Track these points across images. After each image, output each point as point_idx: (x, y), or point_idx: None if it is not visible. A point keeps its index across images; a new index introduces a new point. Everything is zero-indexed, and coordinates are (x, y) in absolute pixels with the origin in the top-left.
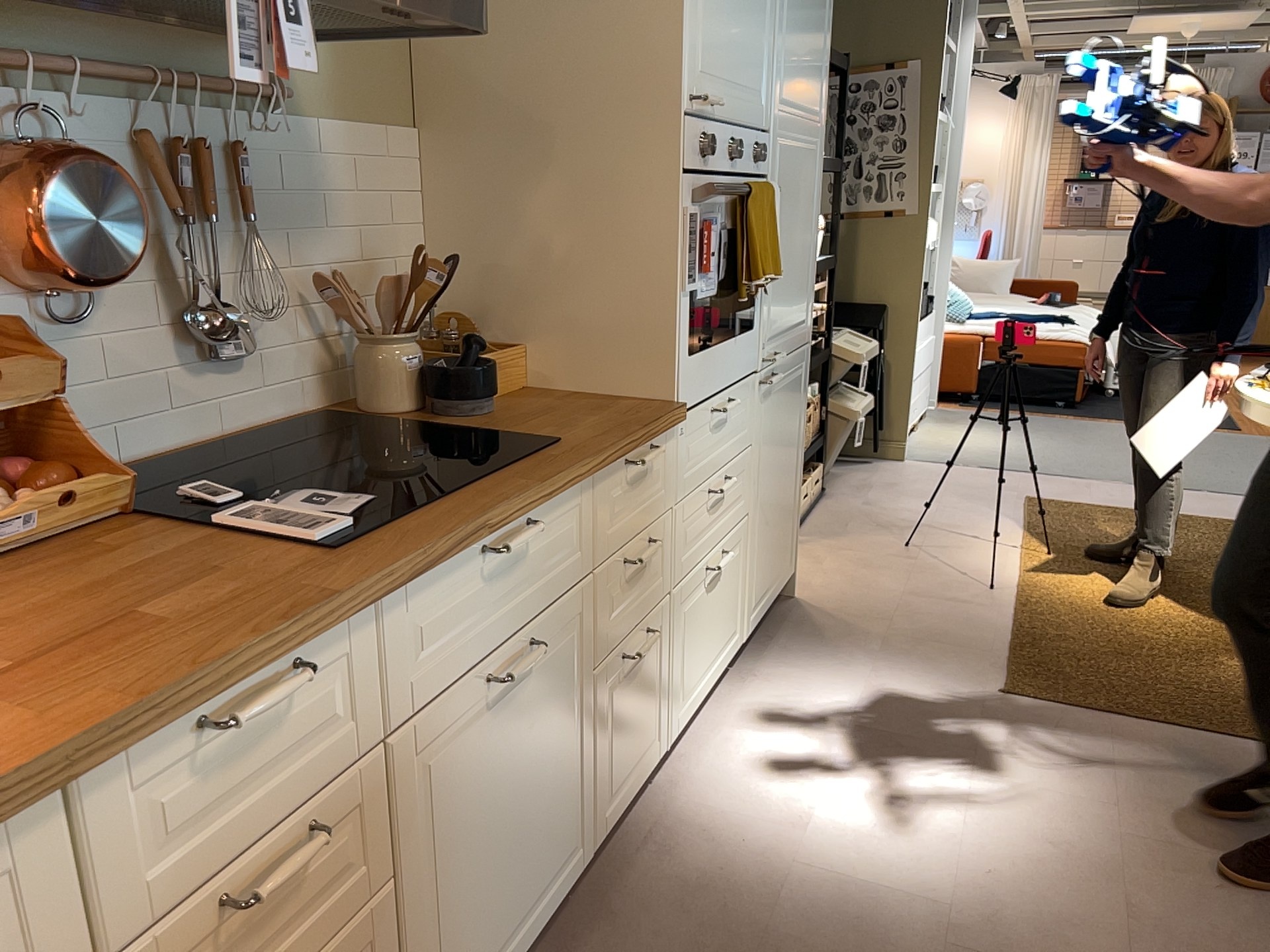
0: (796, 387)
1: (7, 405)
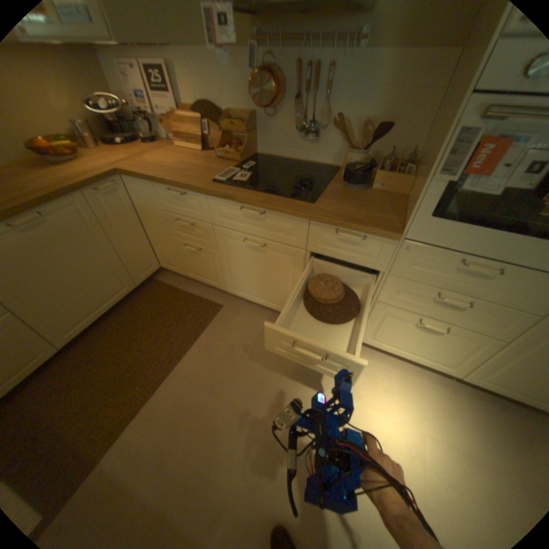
0: None
1: (235, 130)
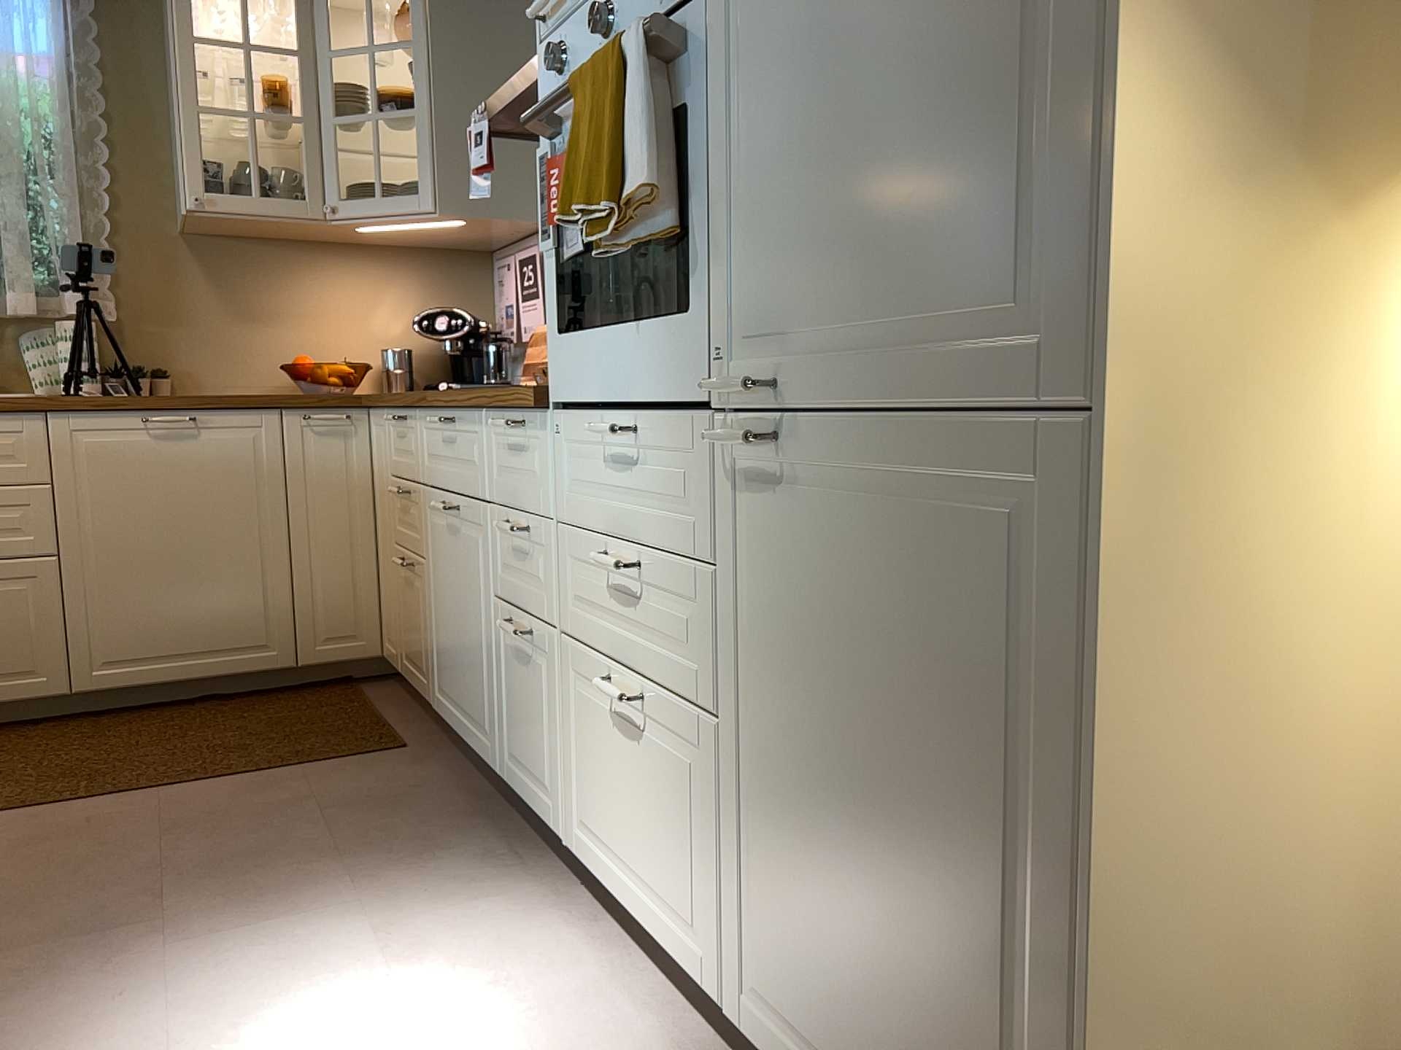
0: (980, 559)
1: None
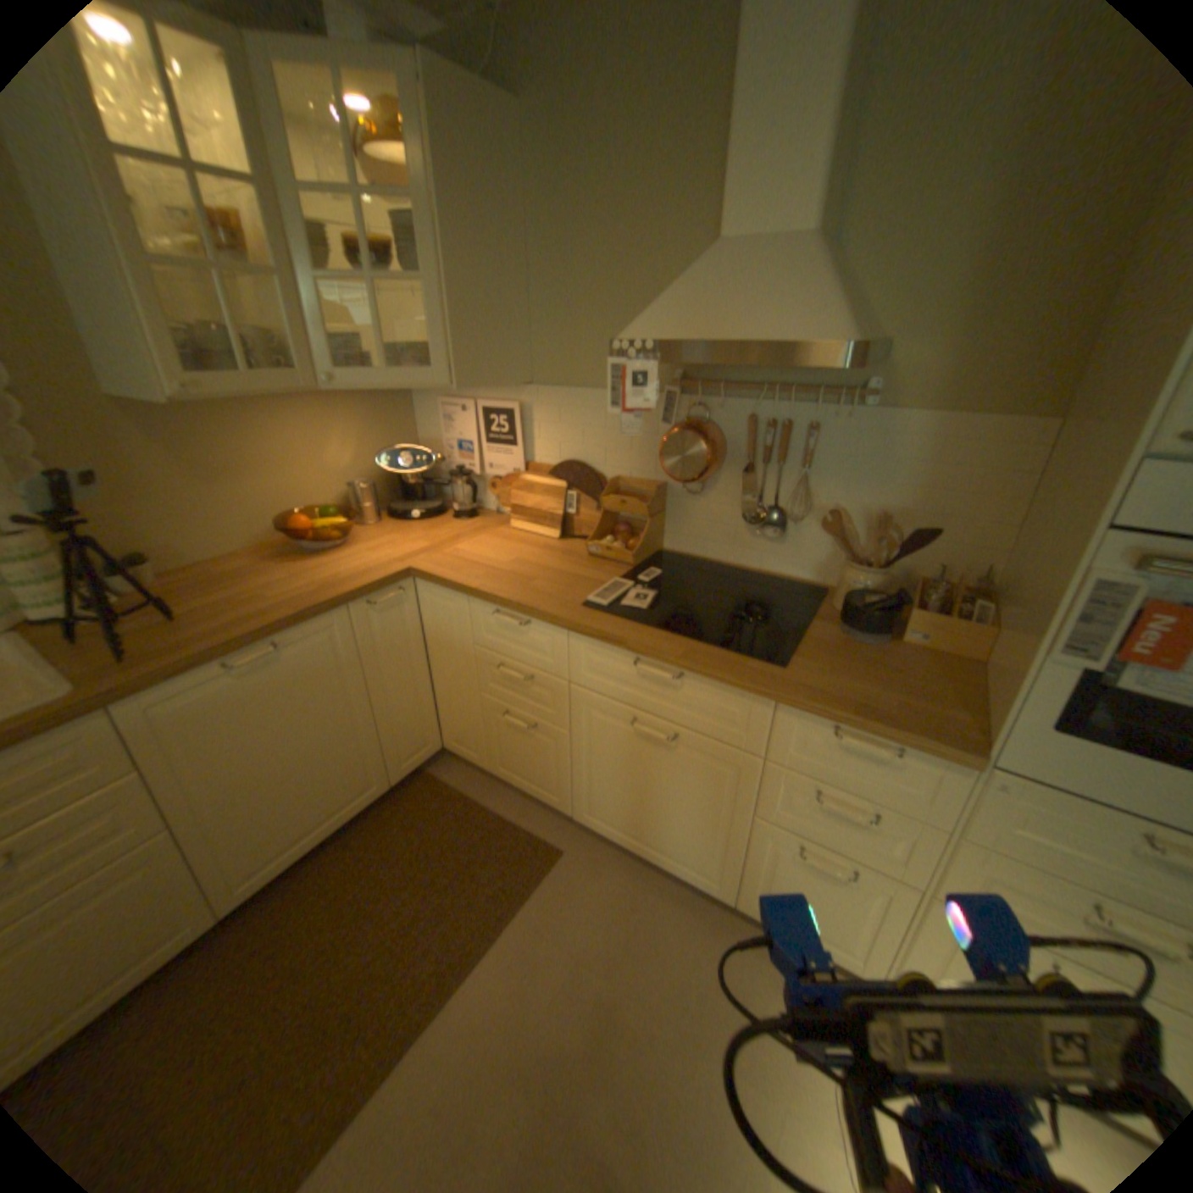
0: None
1: (627, 512)
